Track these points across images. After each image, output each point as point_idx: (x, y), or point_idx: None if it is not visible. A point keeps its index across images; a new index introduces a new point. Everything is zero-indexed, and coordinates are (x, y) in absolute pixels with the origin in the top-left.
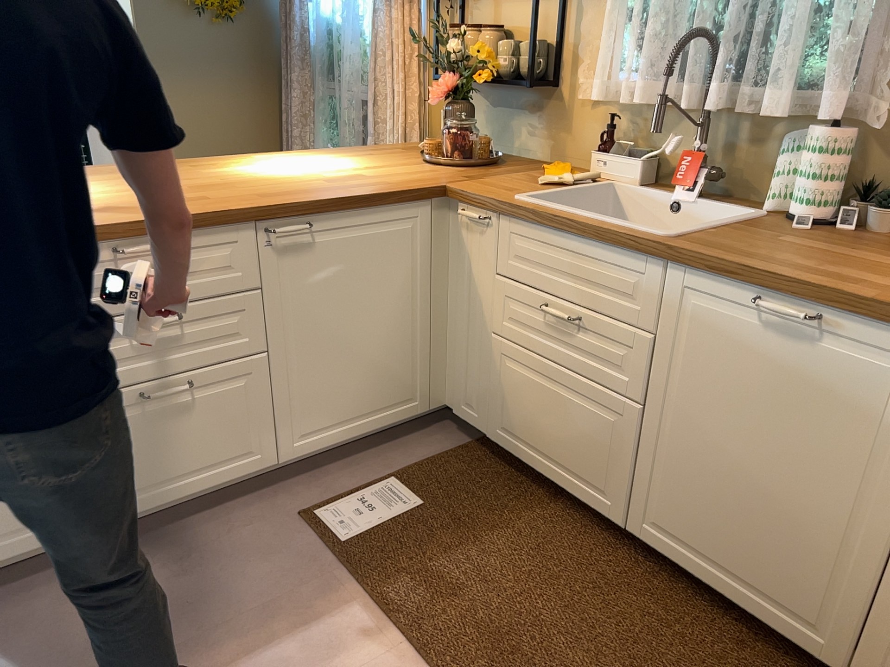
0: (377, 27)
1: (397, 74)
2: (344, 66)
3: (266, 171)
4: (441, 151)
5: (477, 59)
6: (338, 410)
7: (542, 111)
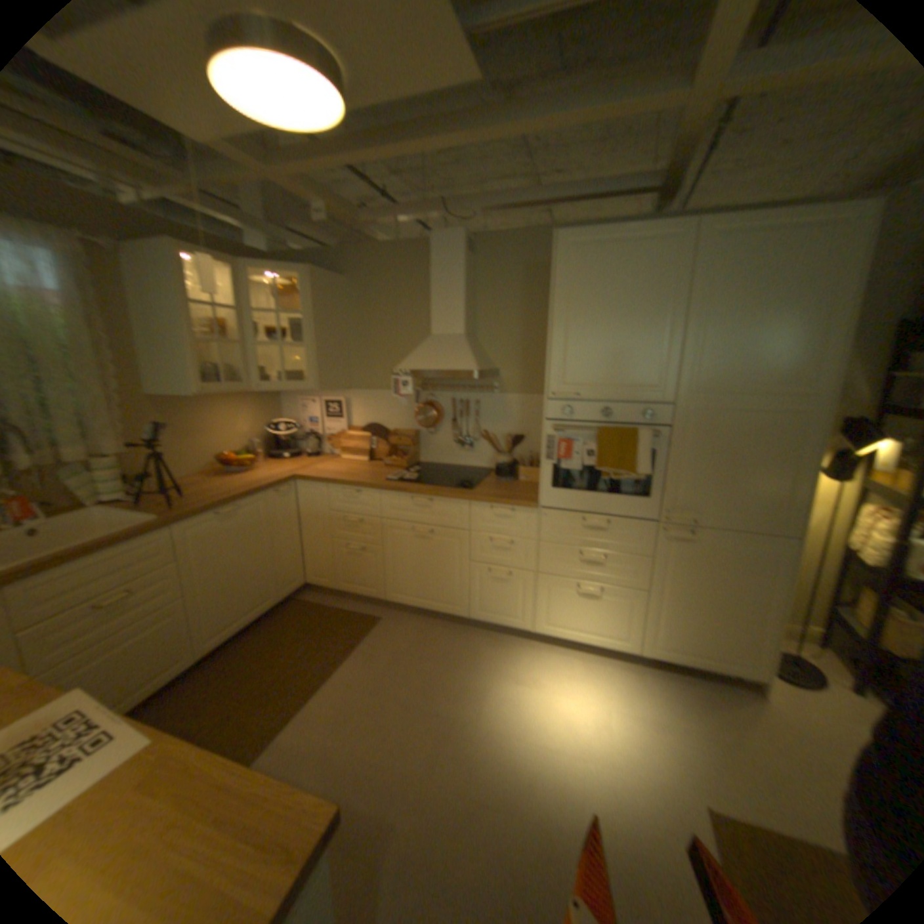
0: None
1: None
2: None
3: None
4: None
5: None
6: None
7: None
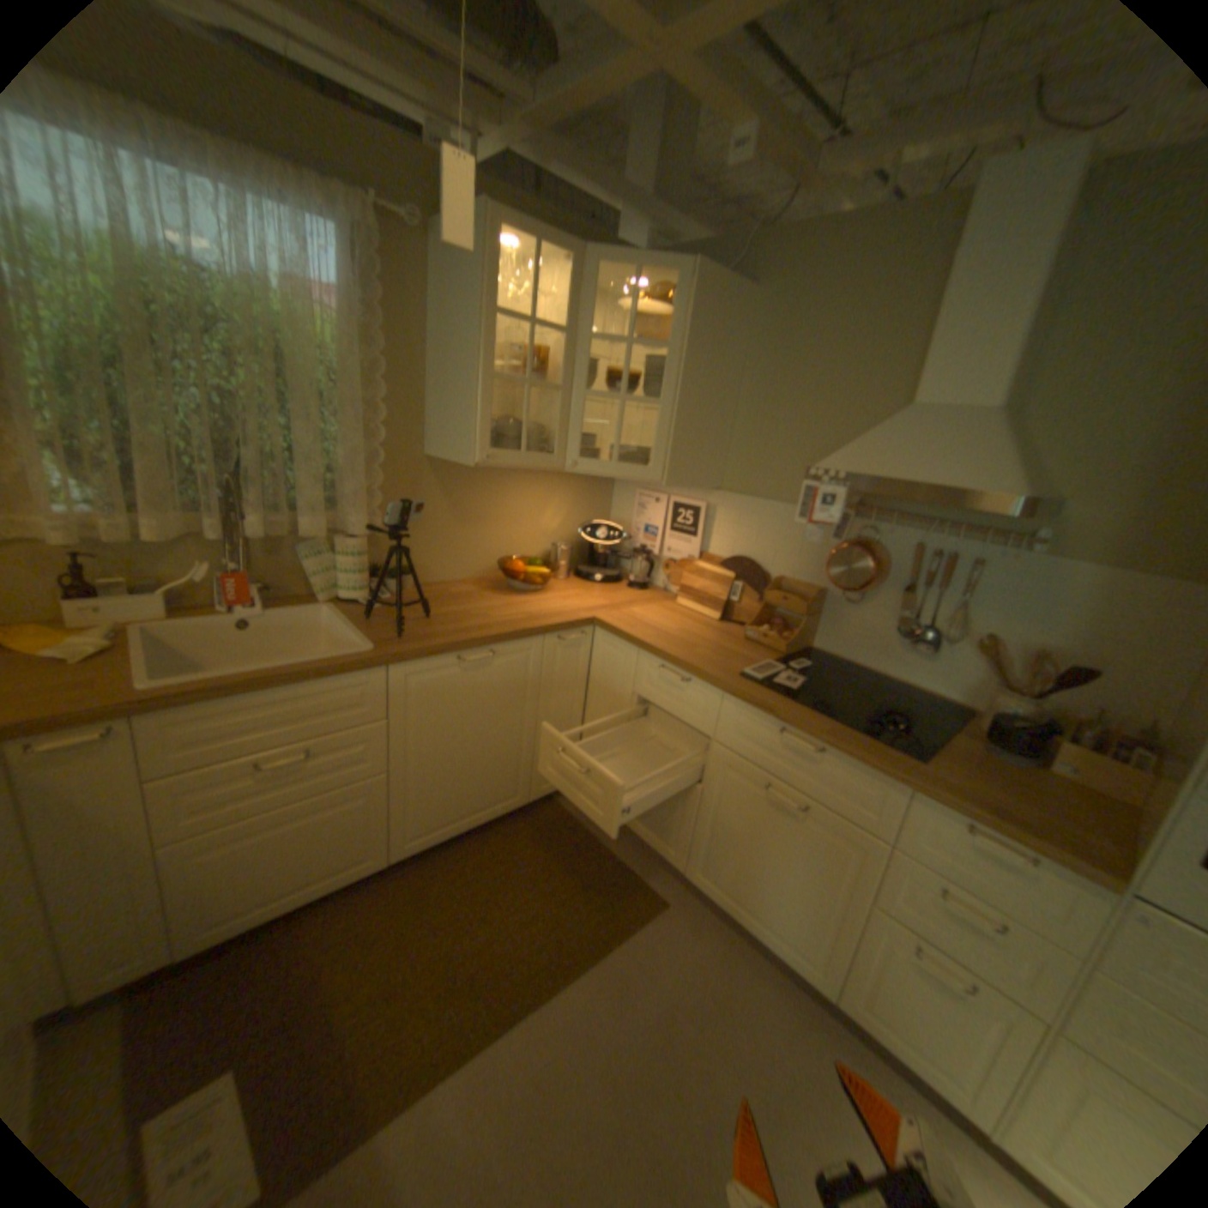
0: None
1: None
2: None
3: None
4: None
5: None
6: None
7: None
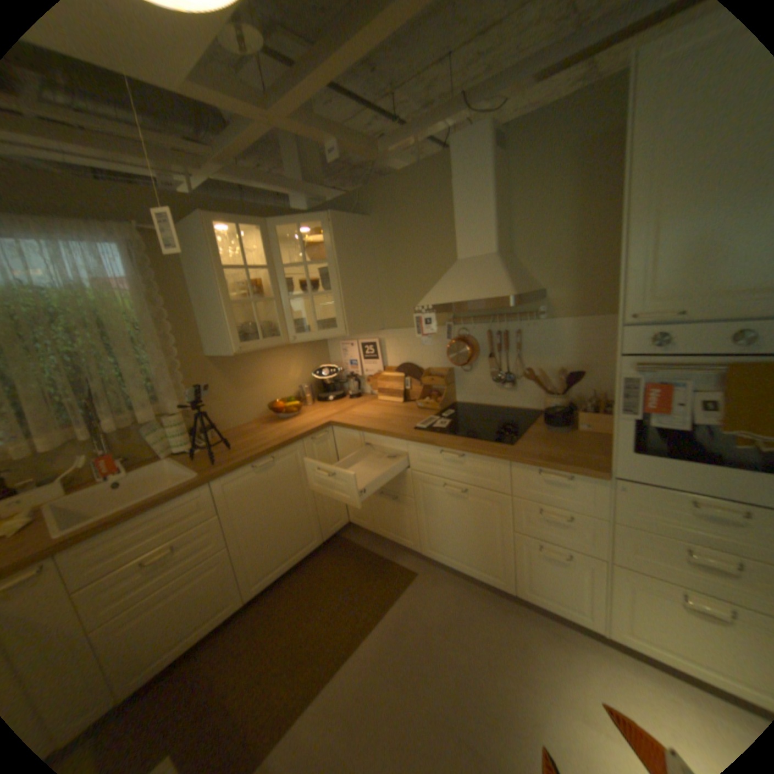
0: None
1: None
2: None
3: None
4: None
5: None
6: None
7: None
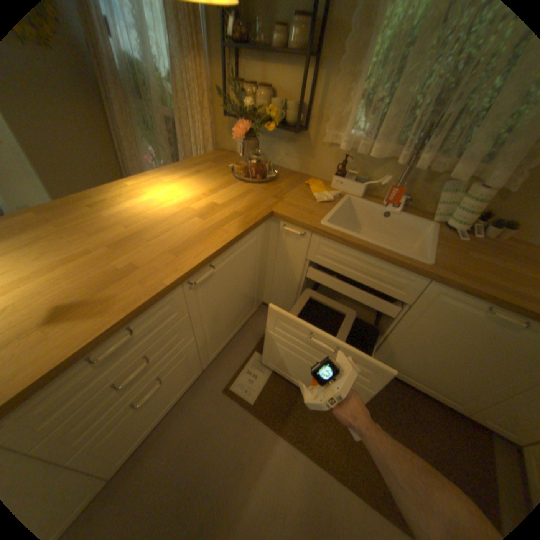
0: (174, 68)
1: (193, 104)
2: (147, 89)
3: (148, 205)
4: (246, 171)
5: (266, 112)
6: (226, 334)
7: (296, 141)
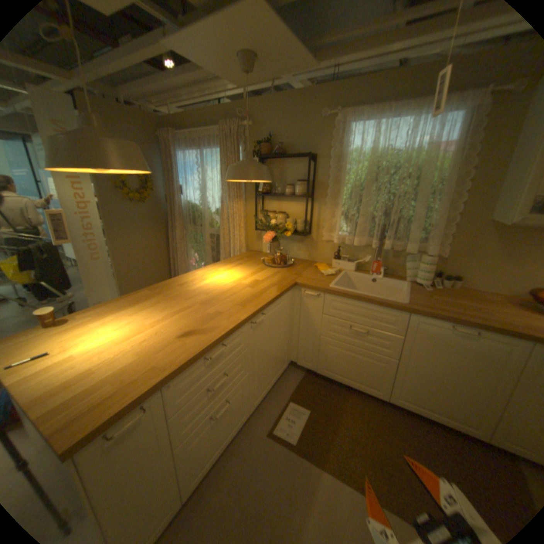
0: (223, 208)
1: (233, 226)
2: (200, 220)
3: (215, 283)
4: (272, 261)
5: (284, 227)
6: (266, 382)
7: (303, 242)
